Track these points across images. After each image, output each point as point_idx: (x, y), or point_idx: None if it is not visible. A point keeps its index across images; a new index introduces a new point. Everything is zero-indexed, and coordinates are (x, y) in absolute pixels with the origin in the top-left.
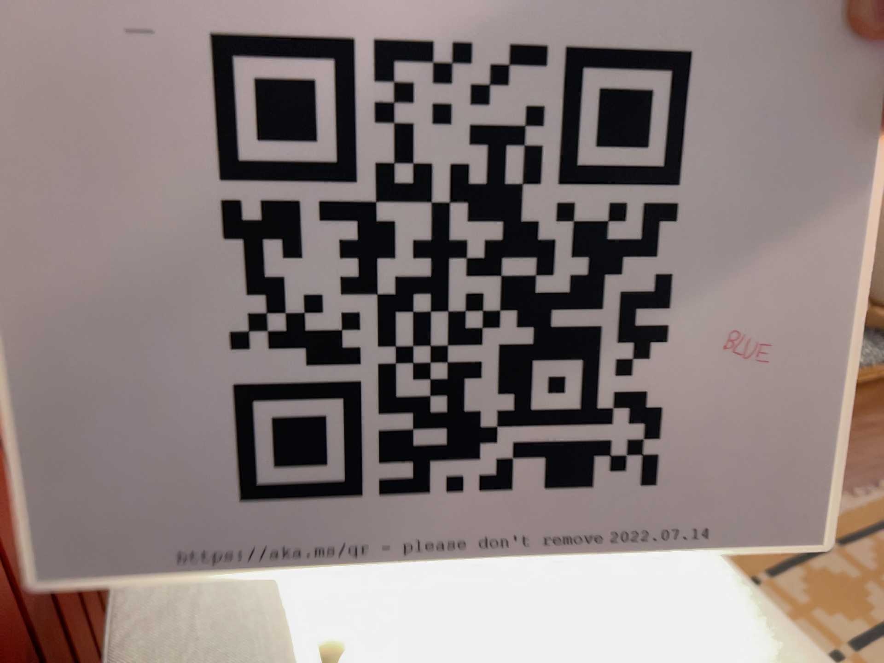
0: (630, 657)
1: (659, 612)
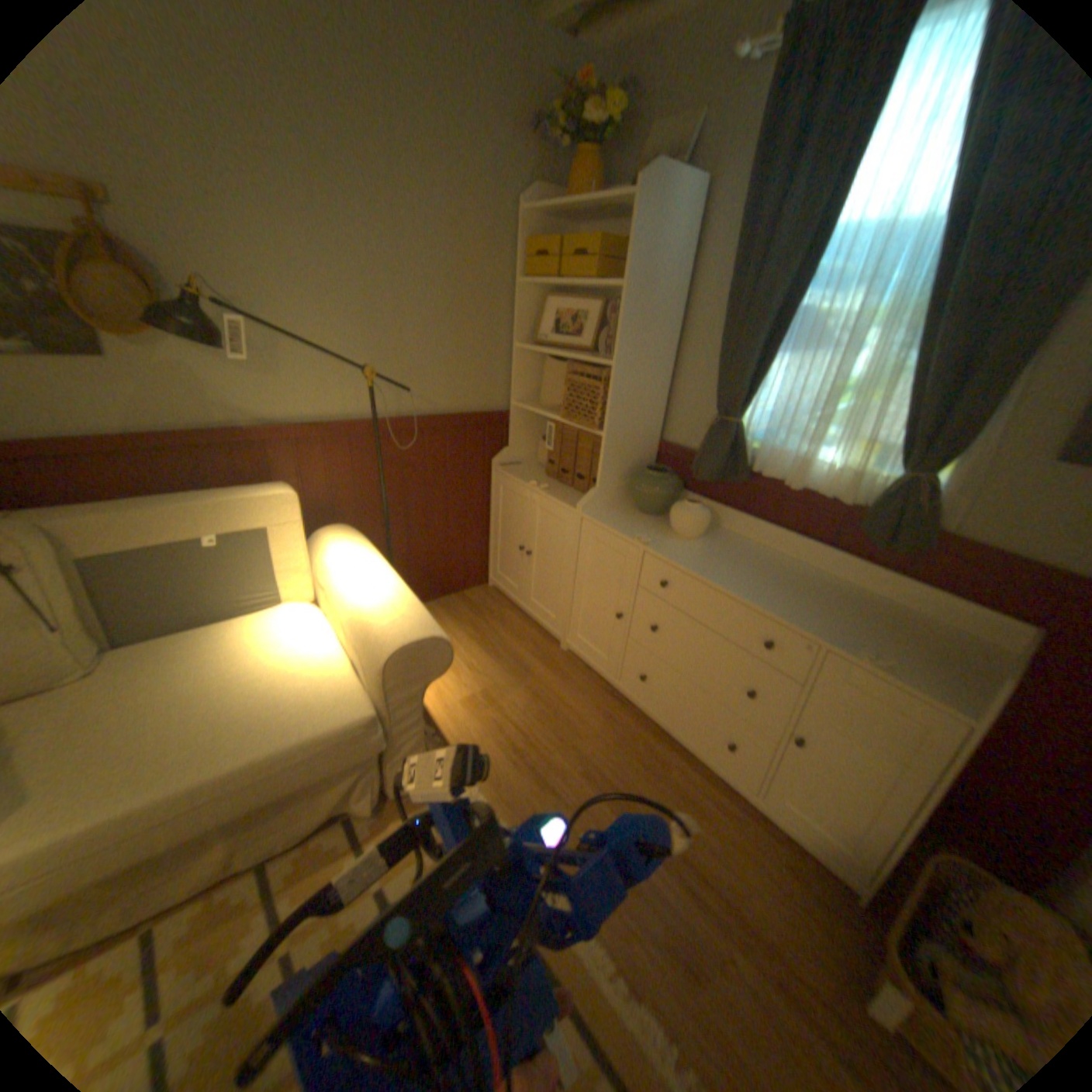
0: (278, 678)
1: (306, 690)
